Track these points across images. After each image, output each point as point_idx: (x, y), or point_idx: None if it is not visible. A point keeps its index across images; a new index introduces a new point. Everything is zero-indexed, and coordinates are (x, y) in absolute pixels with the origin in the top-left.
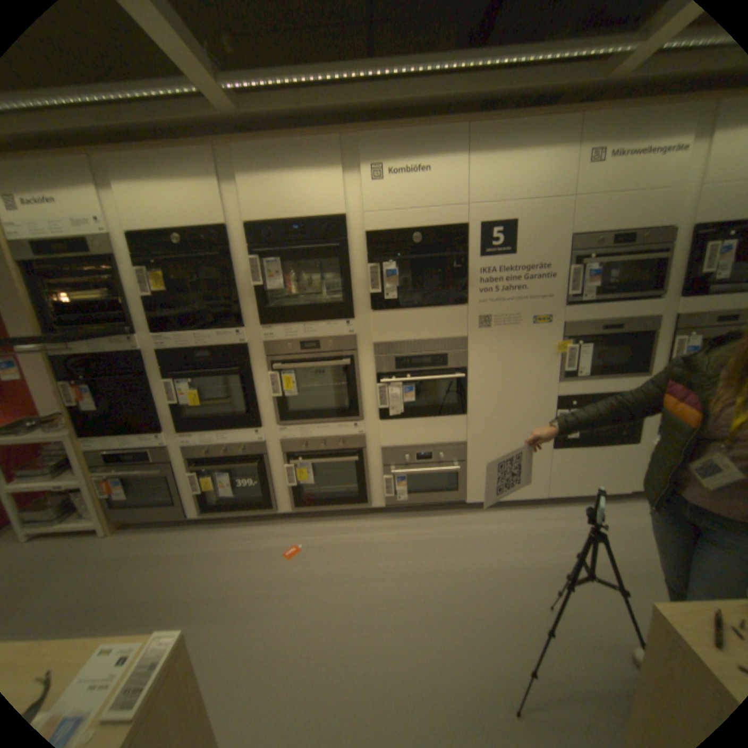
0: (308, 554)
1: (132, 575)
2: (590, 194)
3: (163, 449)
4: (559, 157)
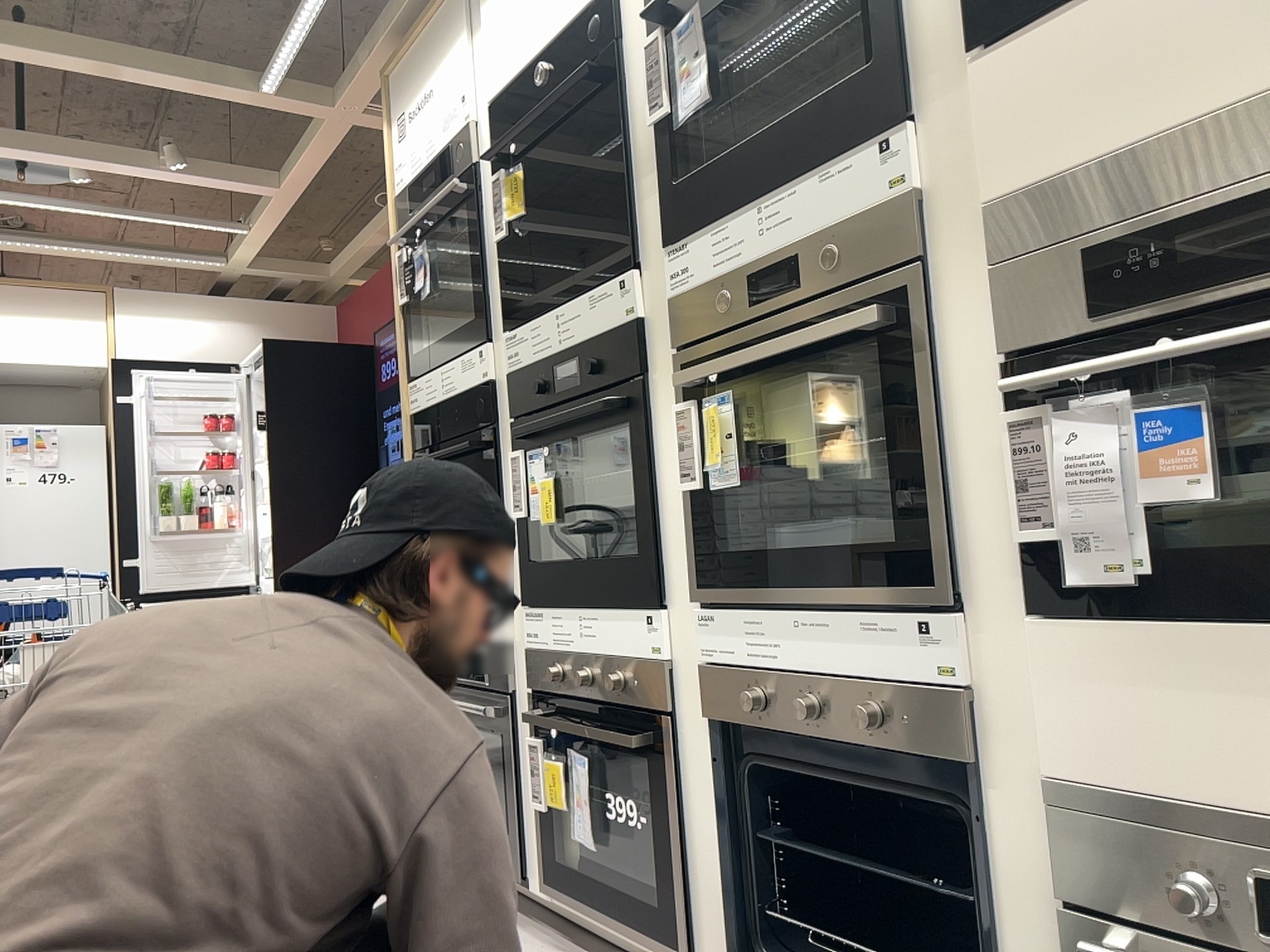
0: None
1: None
2: None
3: (516, 652)
4: None
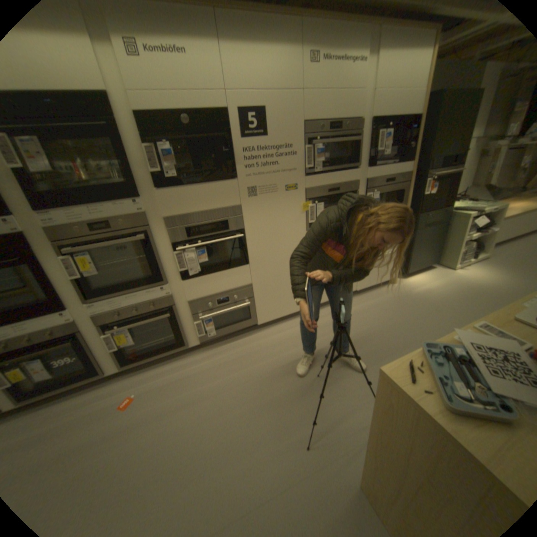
0: (140, 399)
1: None
2: (313, 90)
3: None
4: (289, 55)
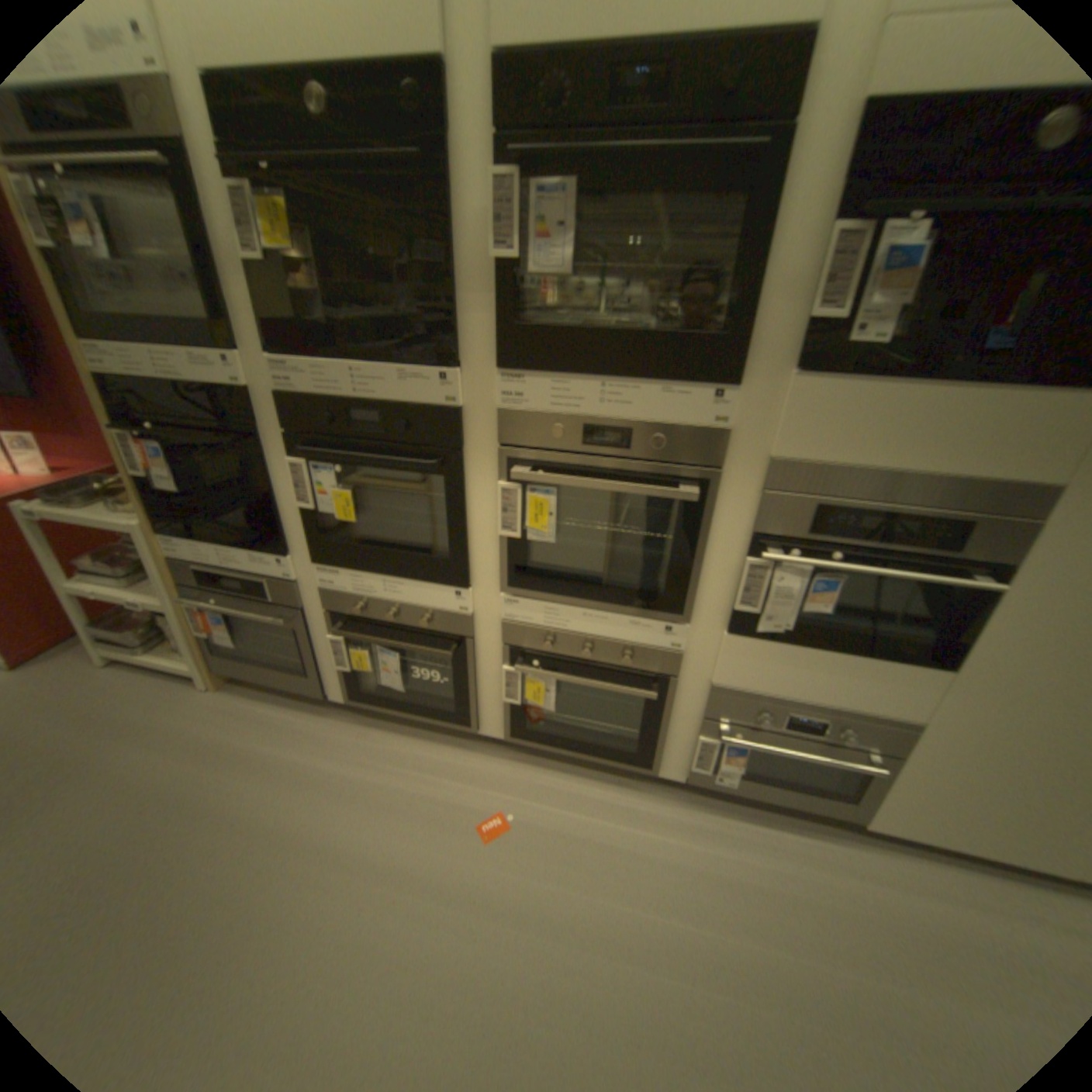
0: (526, 839)
1: (232, 783)
2: None
3: (294, 580)
4: None
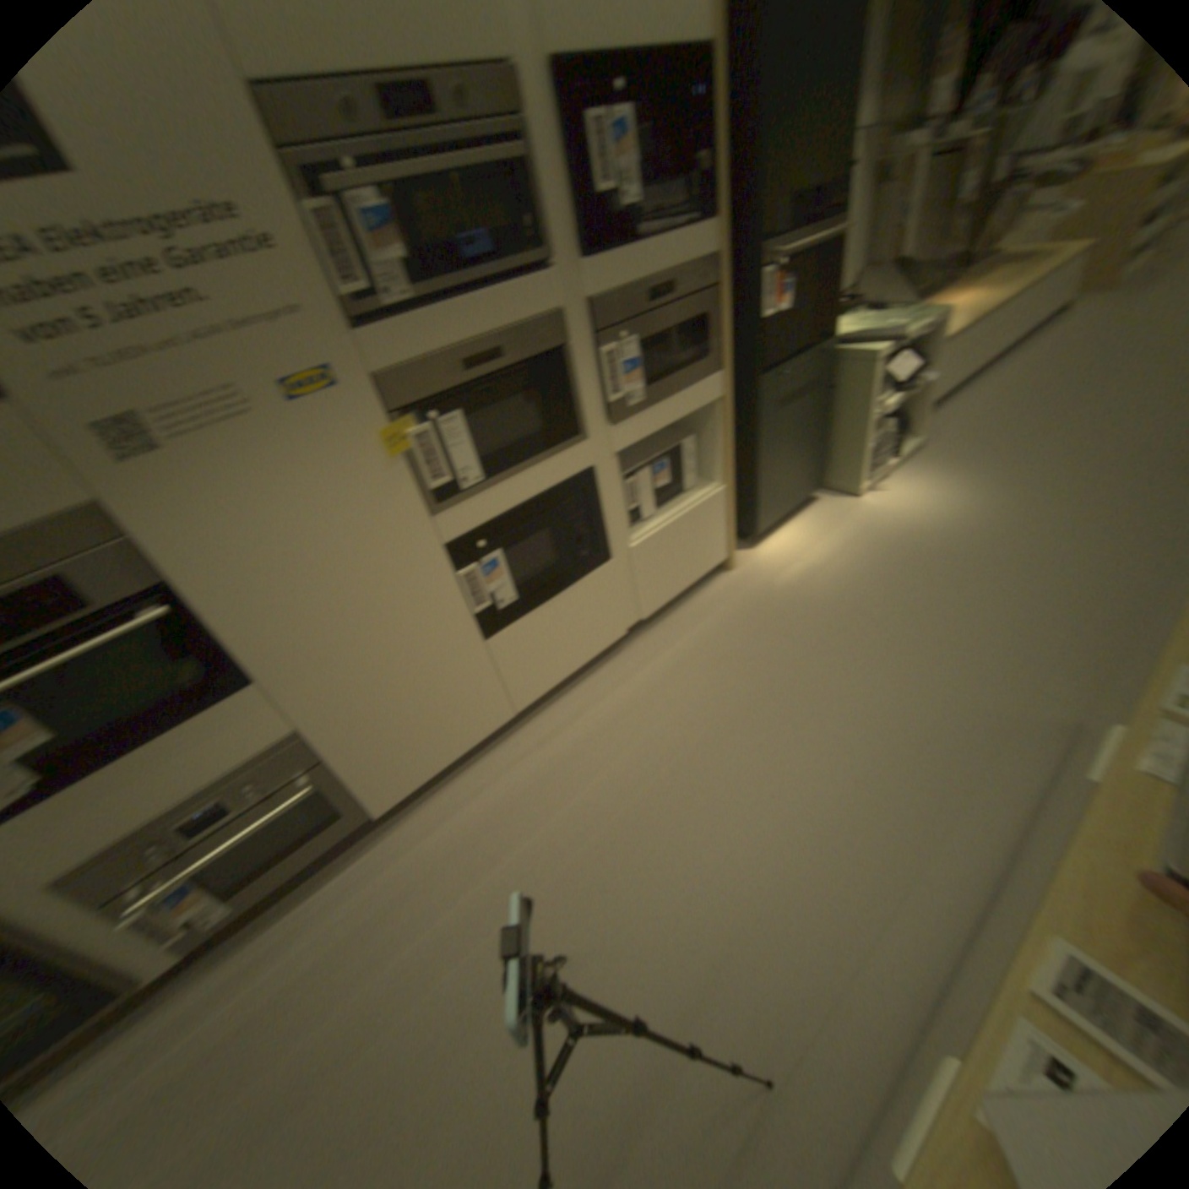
0: None
1: None
2: None
3: None
4: None
